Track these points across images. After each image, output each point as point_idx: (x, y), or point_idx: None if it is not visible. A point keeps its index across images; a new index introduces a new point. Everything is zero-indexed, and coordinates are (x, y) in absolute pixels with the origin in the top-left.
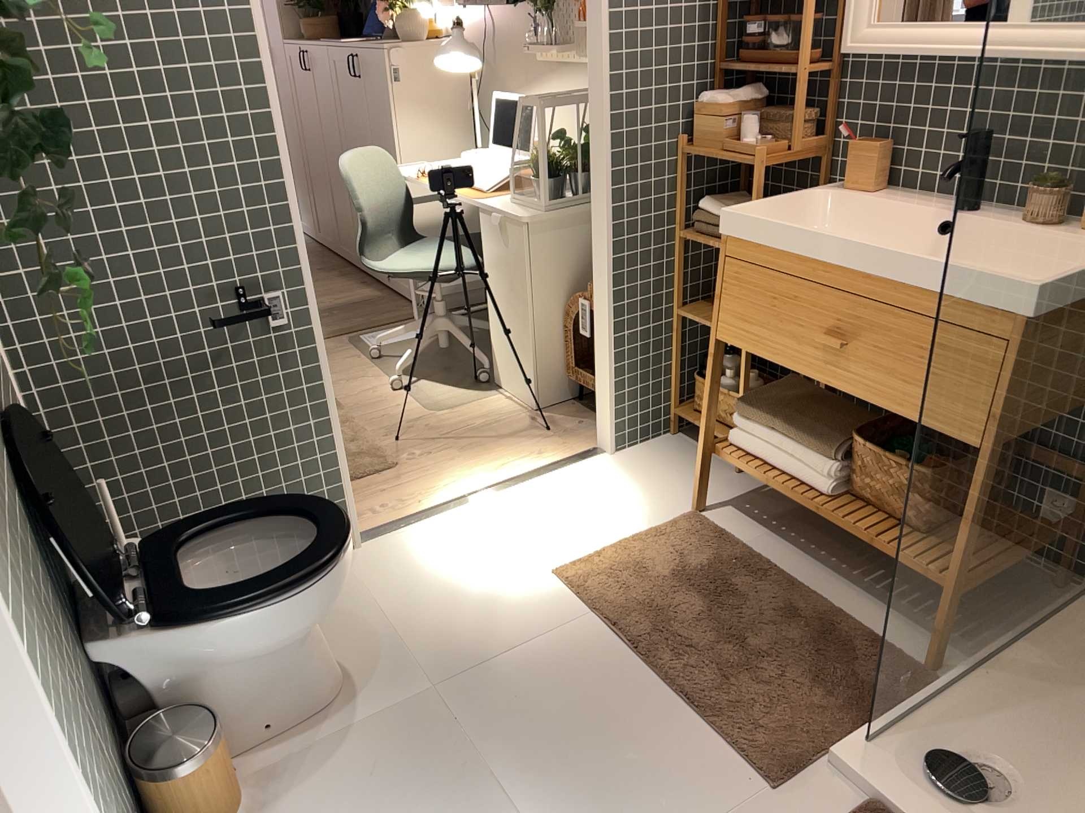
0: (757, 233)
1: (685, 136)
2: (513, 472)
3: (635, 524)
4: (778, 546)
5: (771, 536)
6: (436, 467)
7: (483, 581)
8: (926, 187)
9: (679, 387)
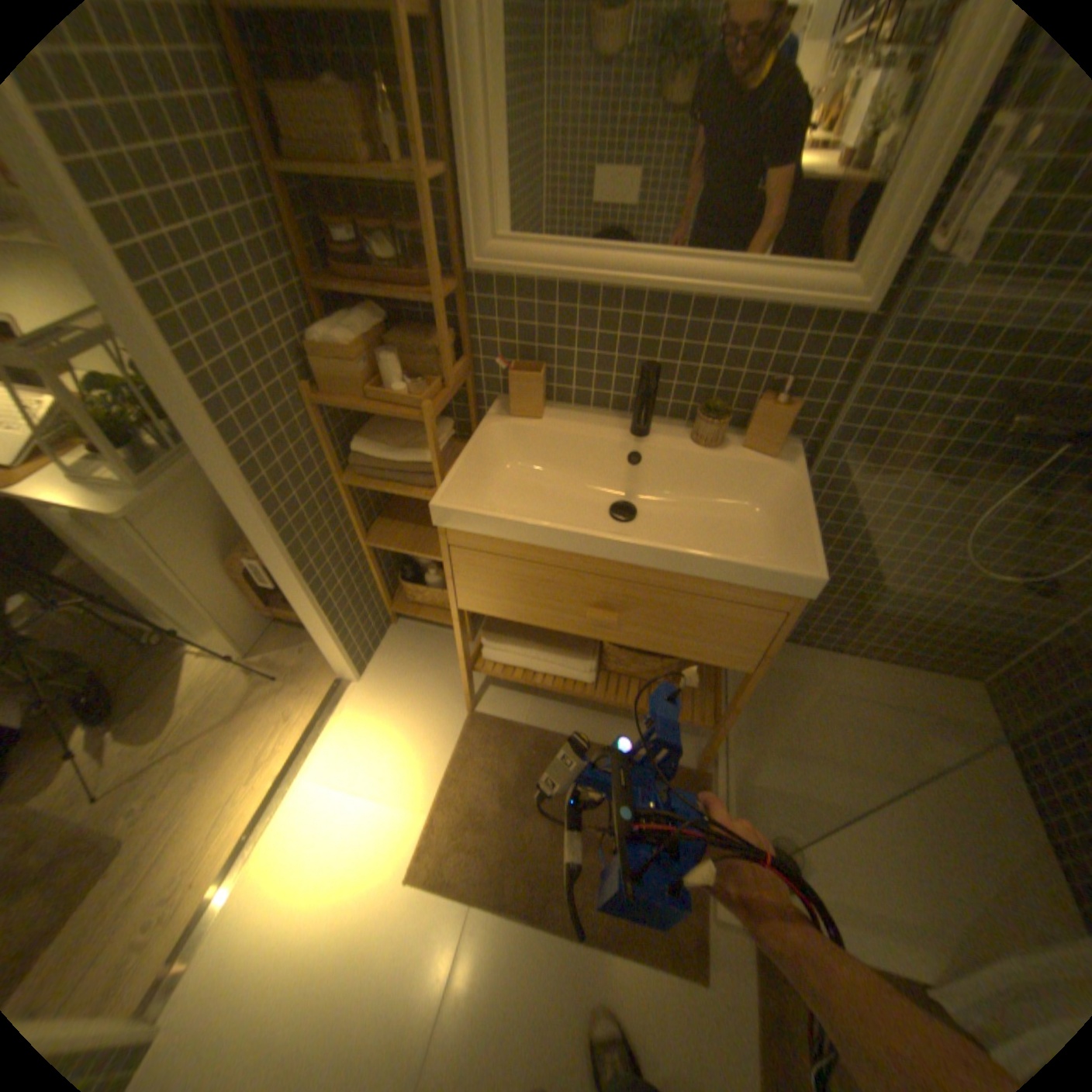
0: (470, 511)
1: (305, 383)
2: (271, 764)
3: (431, 762)
4: (549, 712)
5: (537, 703)
6: (173, 814)
7: (340, 954)
8: (584, 401)
9: (387, 595)
